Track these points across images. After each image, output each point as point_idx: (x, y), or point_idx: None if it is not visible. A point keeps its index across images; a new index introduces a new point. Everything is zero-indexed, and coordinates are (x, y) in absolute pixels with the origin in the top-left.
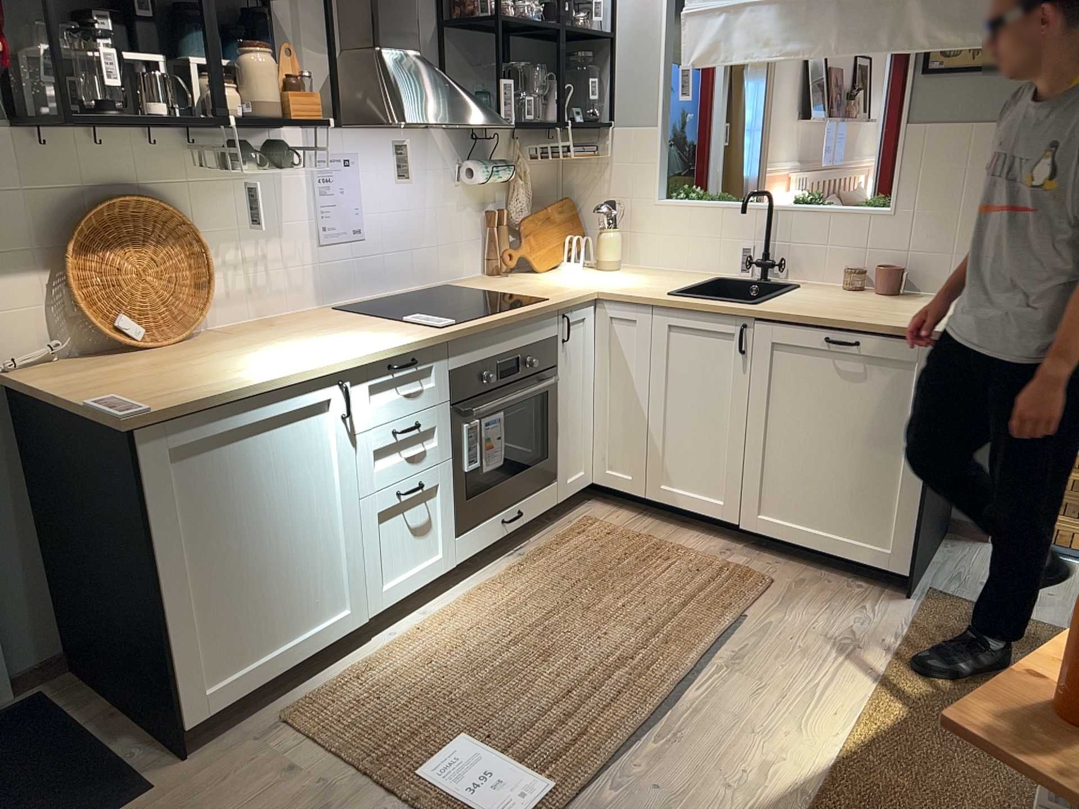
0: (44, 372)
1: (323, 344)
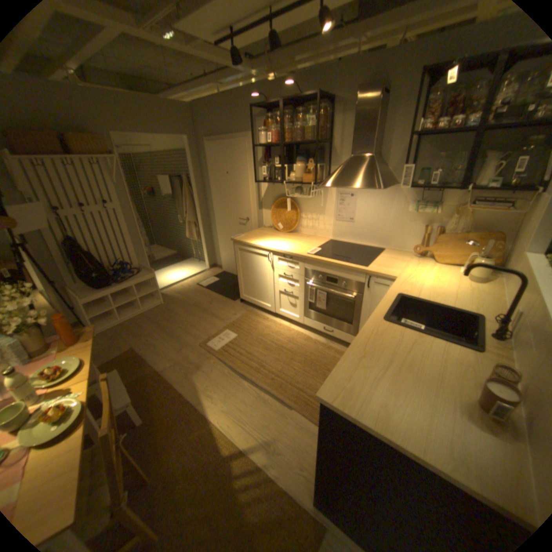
0: (264, 229)
1: (286, 244)
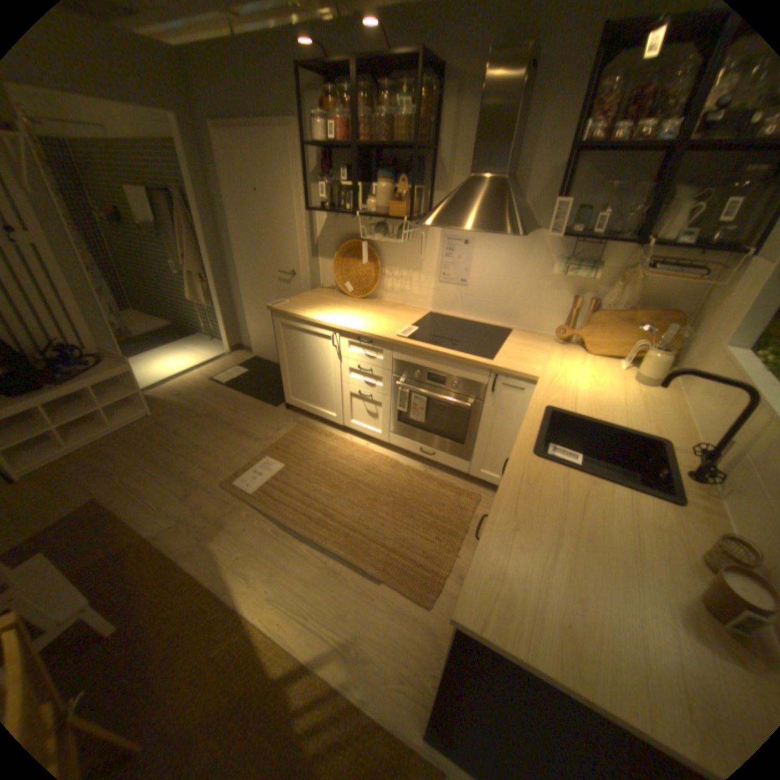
0: (322, 291)
1: (361, 318)
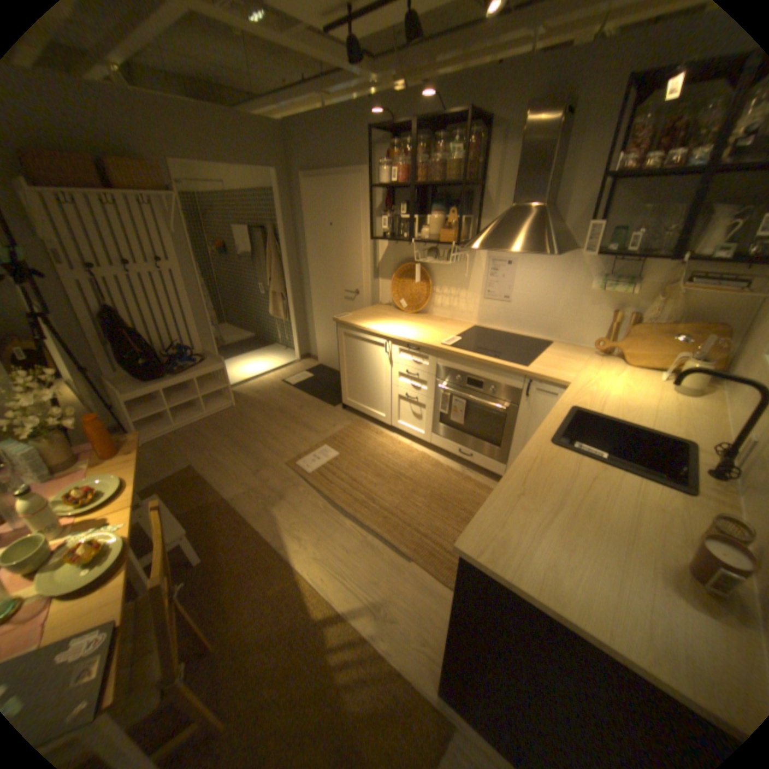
0: (380, 307)
1: (411, 329)
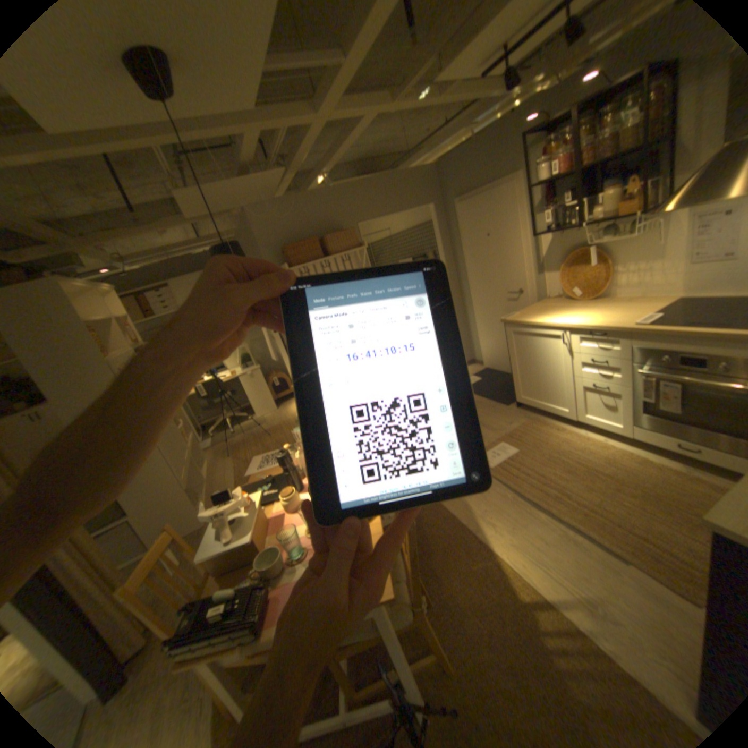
0: (548, 300)
1: (591, 315)
